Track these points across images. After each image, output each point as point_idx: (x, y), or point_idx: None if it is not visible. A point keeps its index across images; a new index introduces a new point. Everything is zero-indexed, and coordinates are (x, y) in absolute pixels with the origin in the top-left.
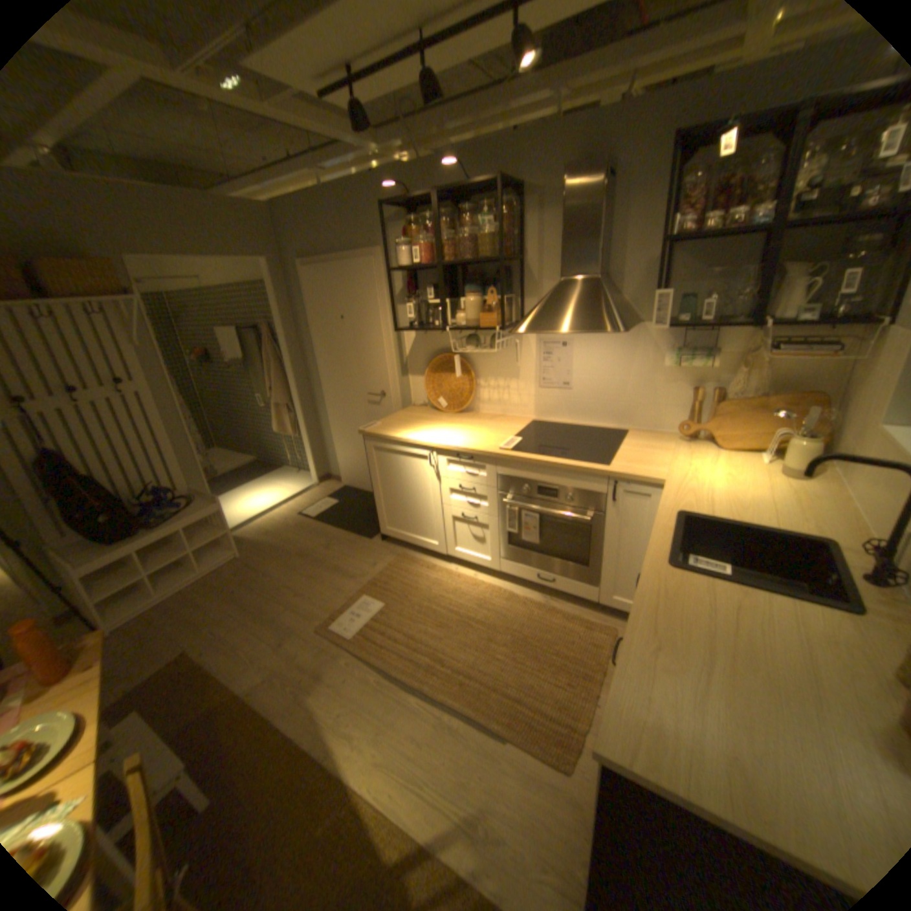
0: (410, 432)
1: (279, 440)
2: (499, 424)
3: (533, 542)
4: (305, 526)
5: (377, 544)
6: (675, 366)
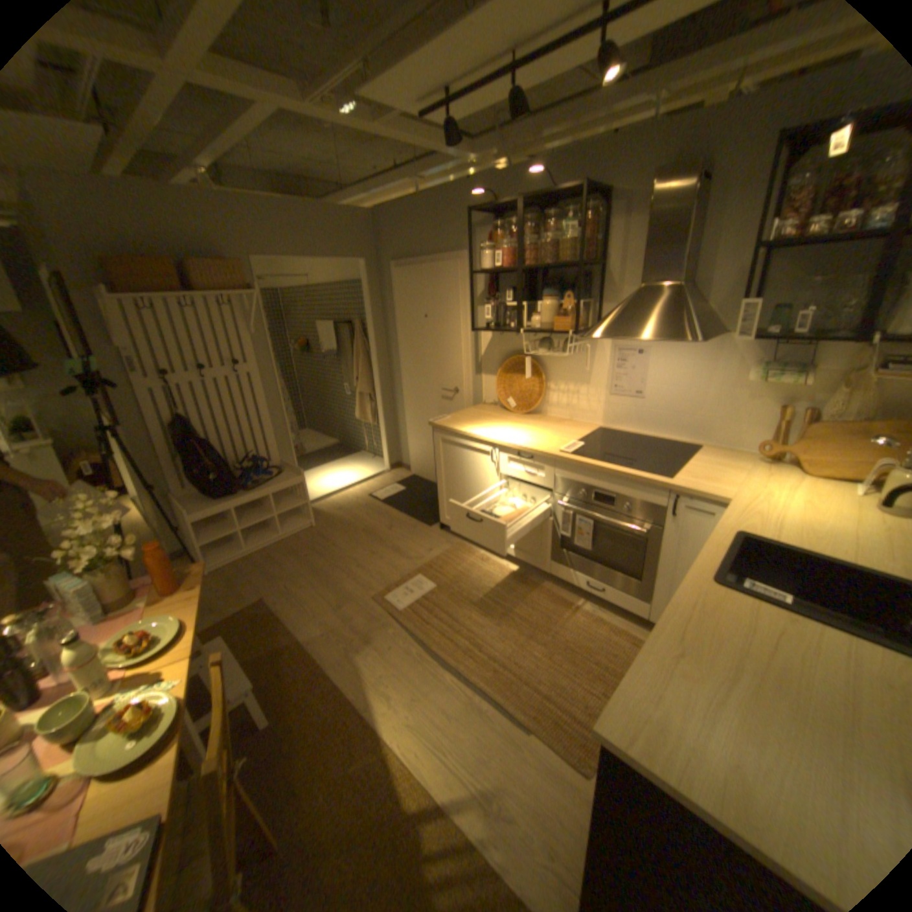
0: (476, 428)
1: (361, 427)
2: (565, 427)
3: (586, 549)
4: (373, 507)
5: (435, 531)
6: (762, 382)
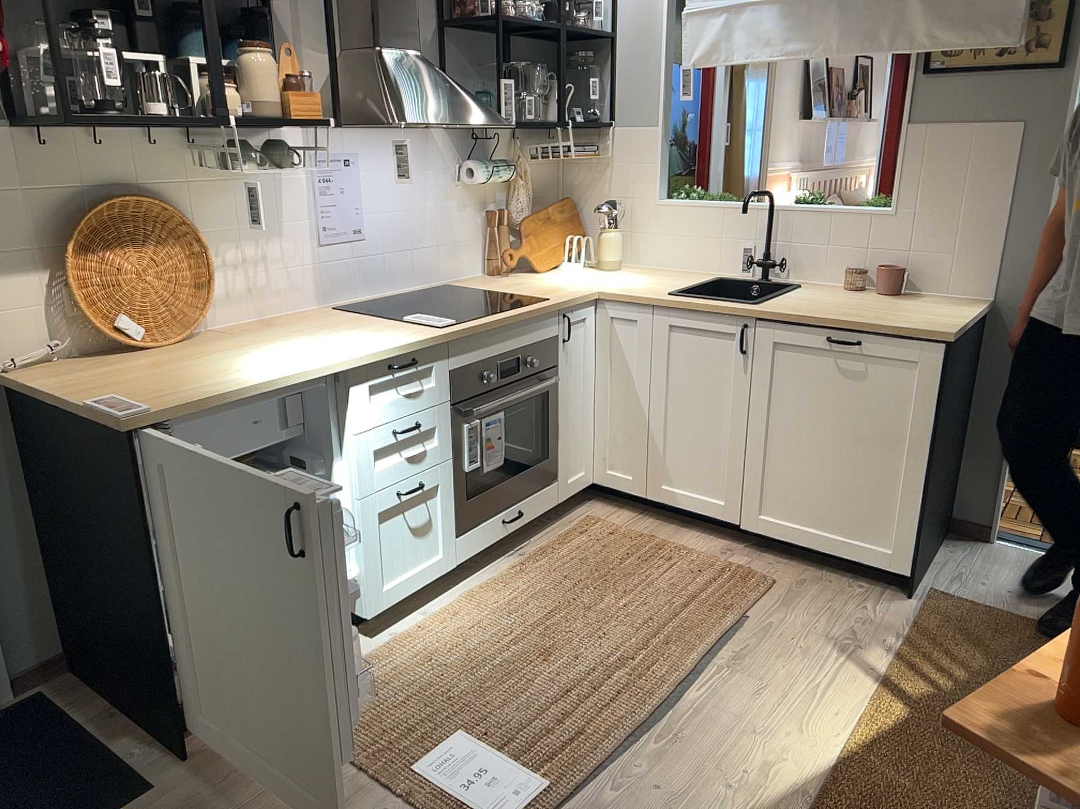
0: (250, 373)
1: None
2: (310, 323)
3: (483, 476)
4: None
5: (192, 771)
6: (481, 183)
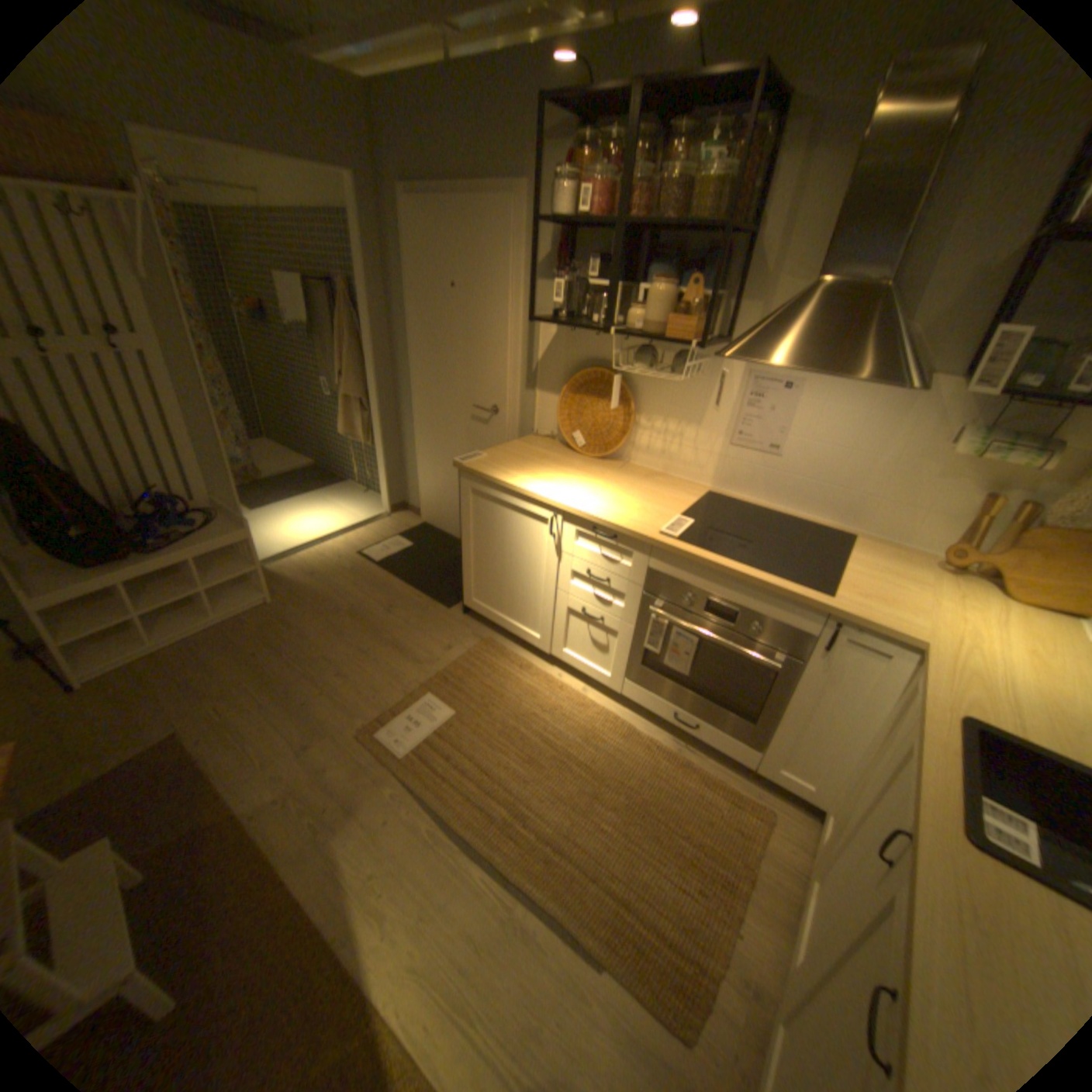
0: (528, 479)
1: (345, 446)
2: (659, 487)
3: (679, 669)
4: (363, 573)
5: (456, 617)
6: (973, 455)
